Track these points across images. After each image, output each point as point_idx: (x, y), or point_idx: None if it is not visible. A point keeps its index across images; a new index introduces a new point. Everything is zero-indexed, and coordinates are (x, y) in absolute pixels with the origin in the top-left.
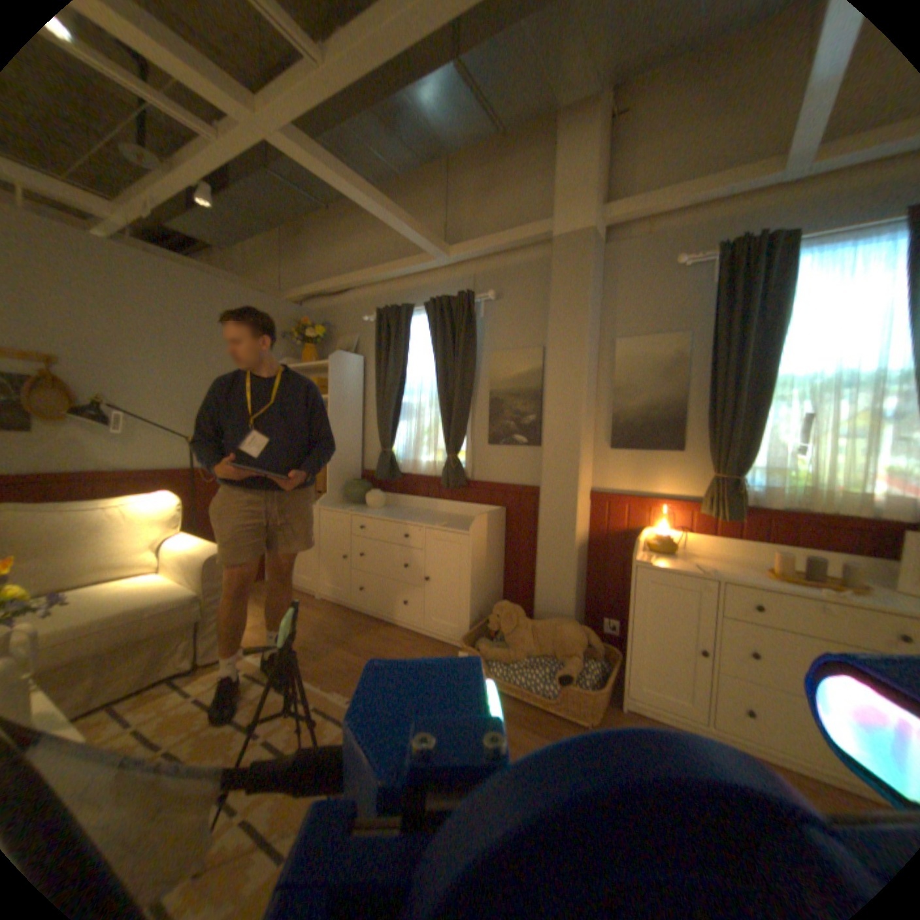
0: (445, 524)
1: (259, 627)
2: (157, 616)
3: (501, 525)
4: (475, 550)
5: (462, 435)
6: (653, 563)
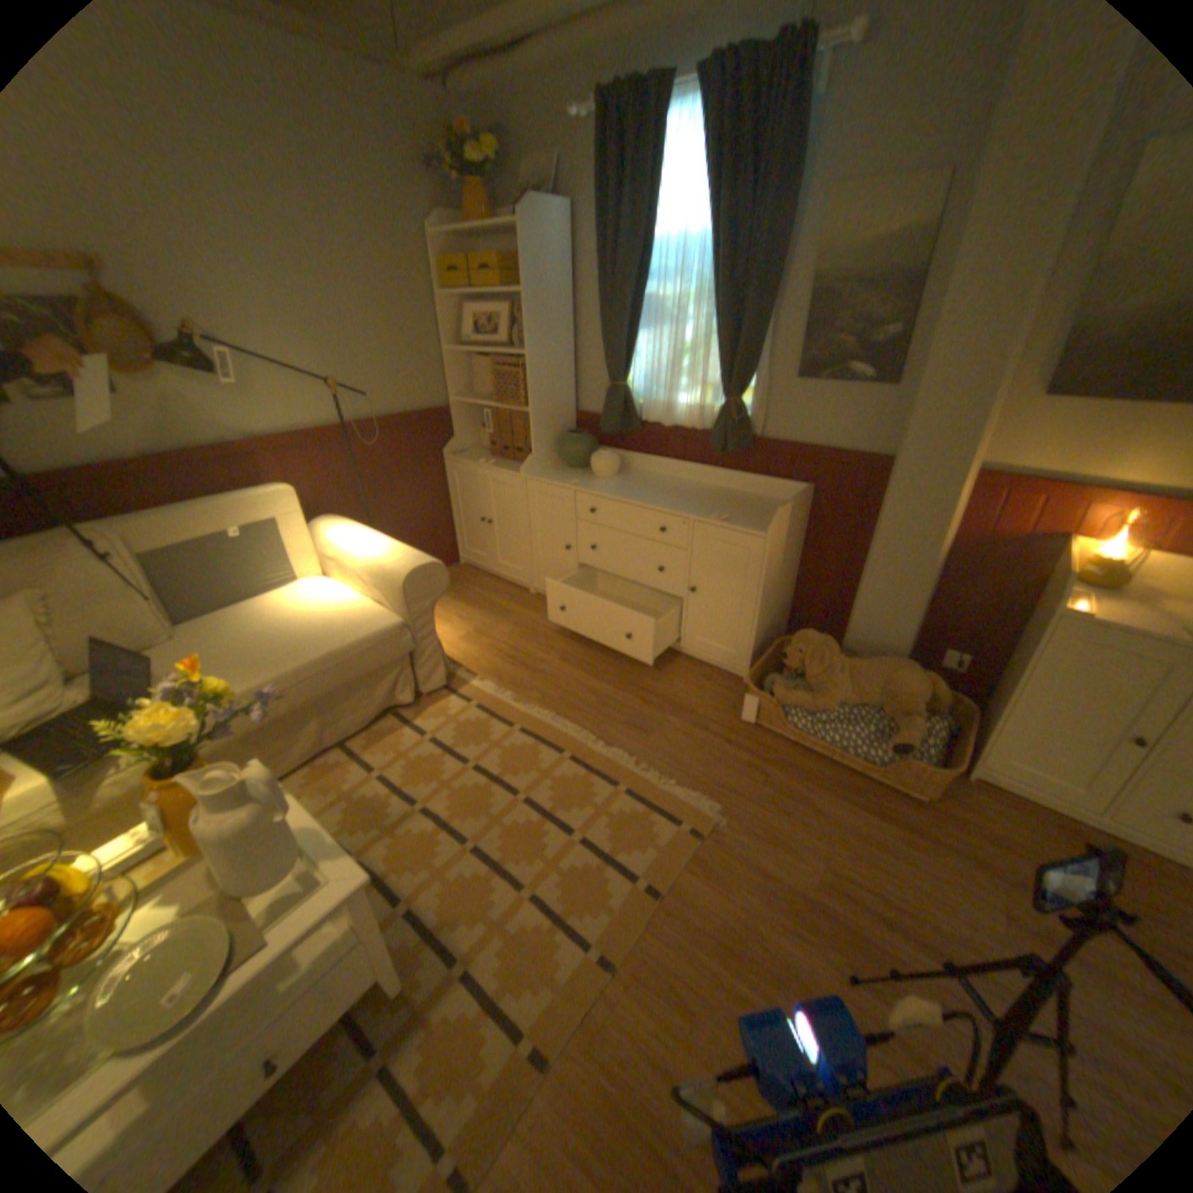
0: (722, 515)
1: (473, 636)
2: (366, 652)
3: (804, 513)
4: (771, 559)
5: (754, 363)
6: (1094, 615)
